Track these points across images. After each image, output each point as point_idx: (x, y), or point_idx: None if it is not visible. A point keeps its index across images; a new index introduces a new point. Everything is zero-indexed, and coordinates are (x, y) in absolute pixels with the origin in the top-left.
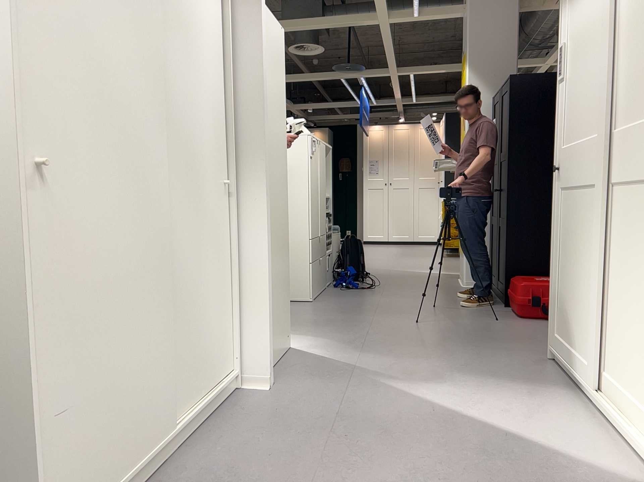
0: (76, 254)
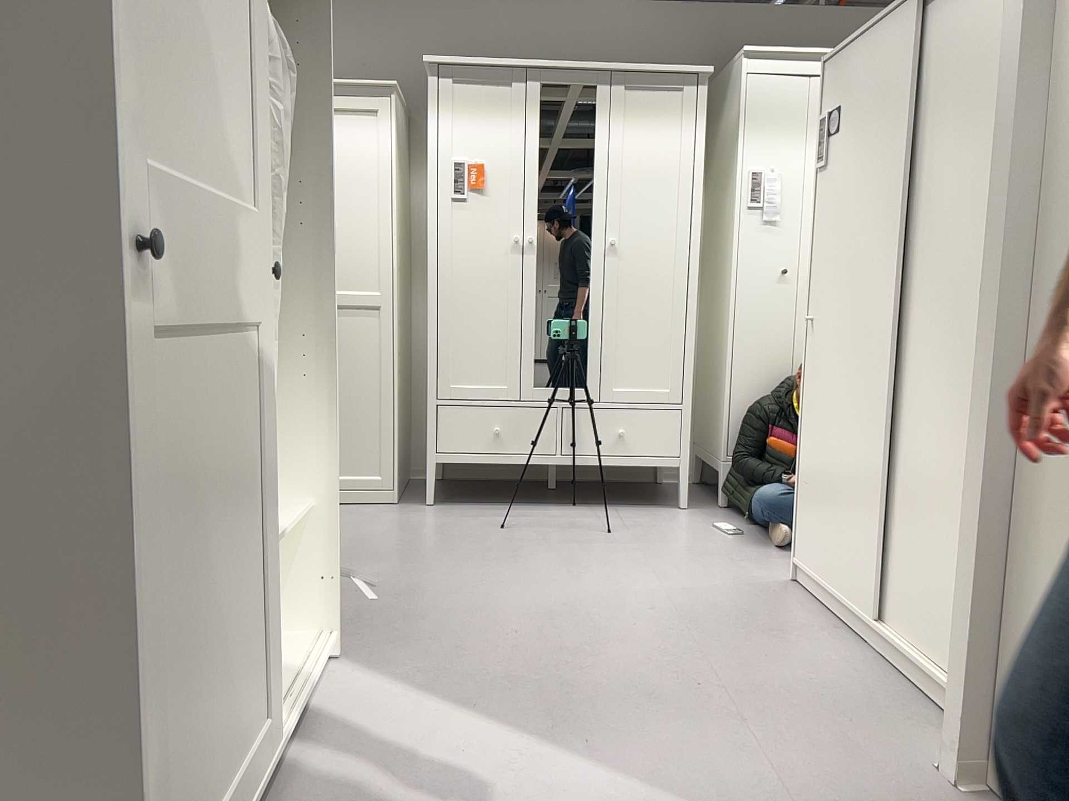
0: (806, 382)
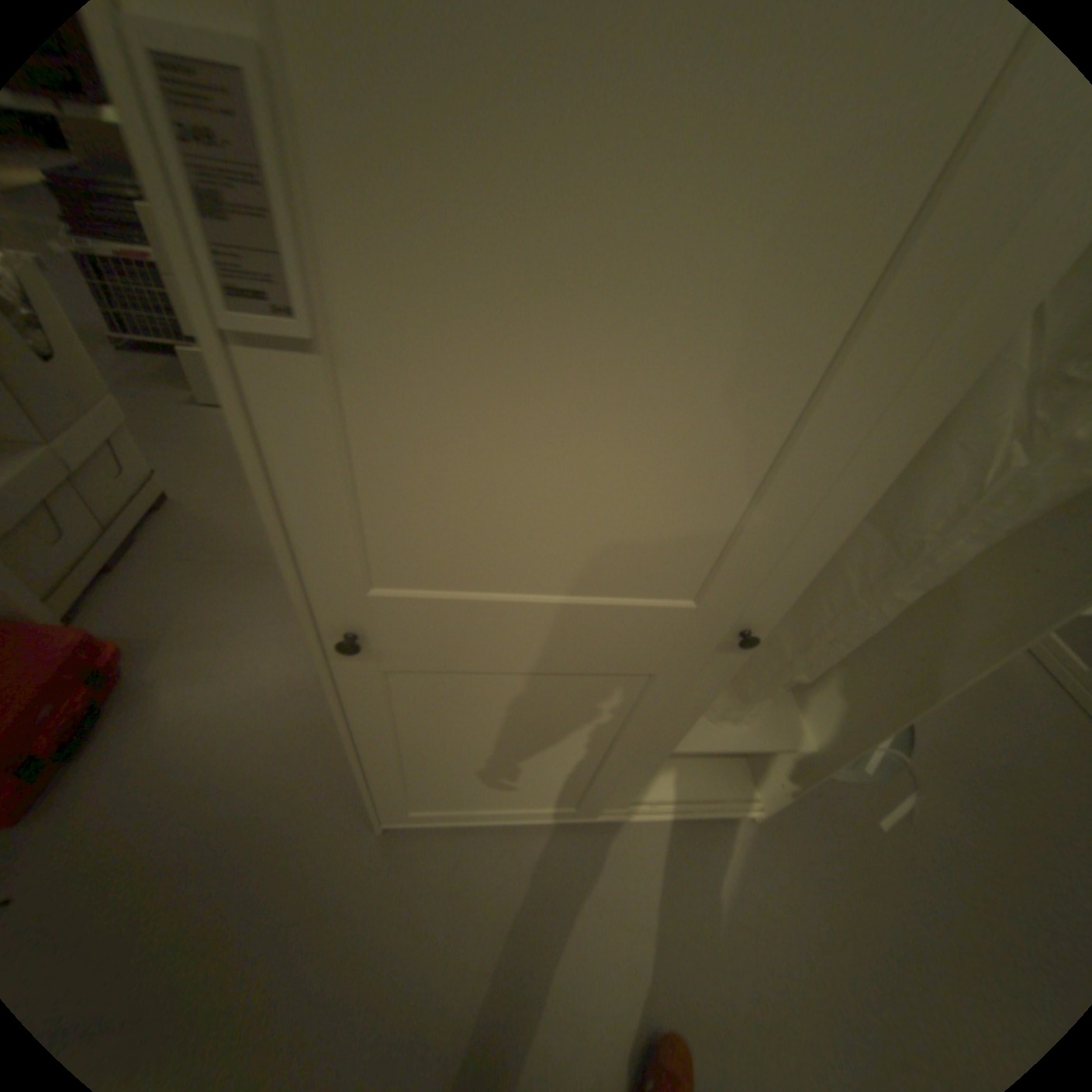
0: None
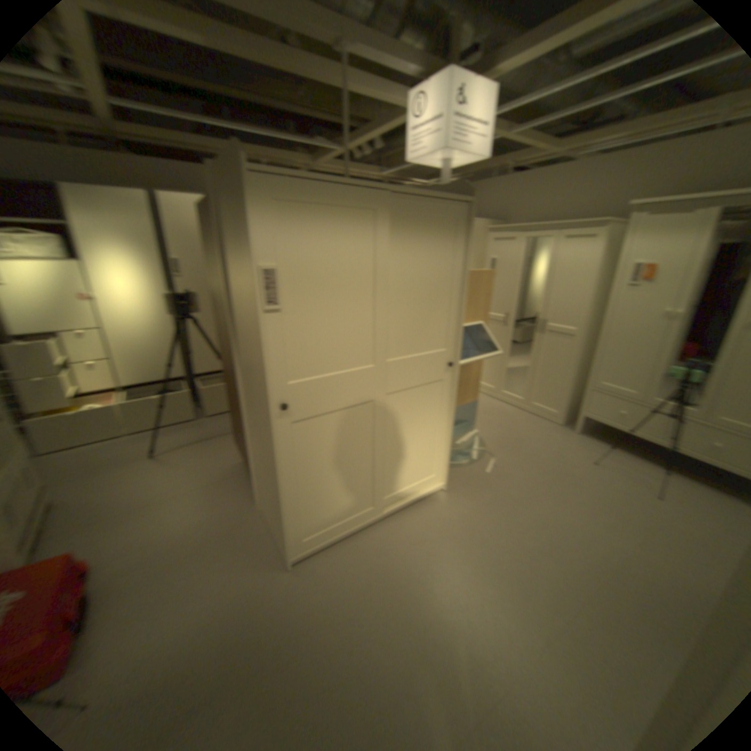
0: None
